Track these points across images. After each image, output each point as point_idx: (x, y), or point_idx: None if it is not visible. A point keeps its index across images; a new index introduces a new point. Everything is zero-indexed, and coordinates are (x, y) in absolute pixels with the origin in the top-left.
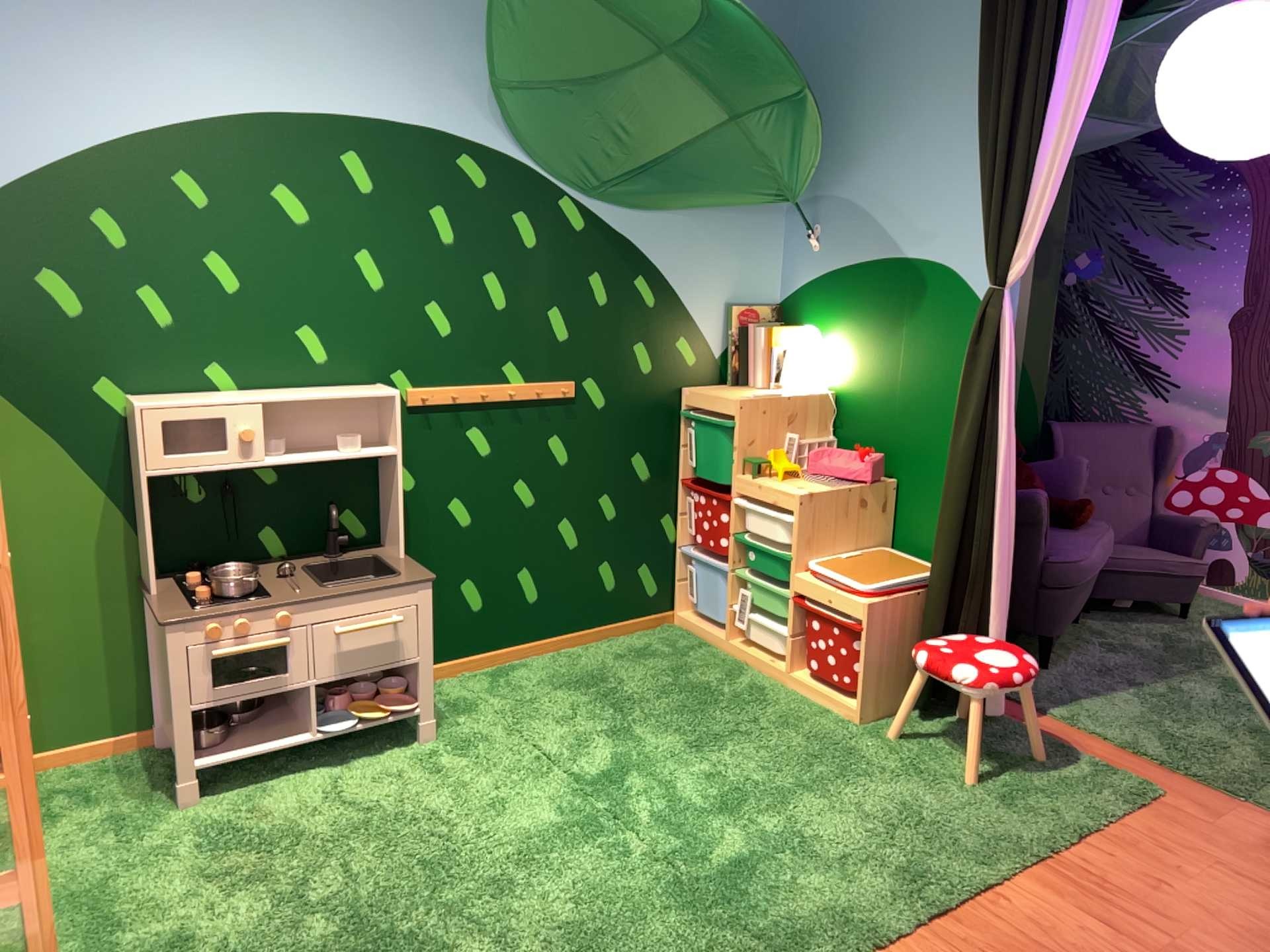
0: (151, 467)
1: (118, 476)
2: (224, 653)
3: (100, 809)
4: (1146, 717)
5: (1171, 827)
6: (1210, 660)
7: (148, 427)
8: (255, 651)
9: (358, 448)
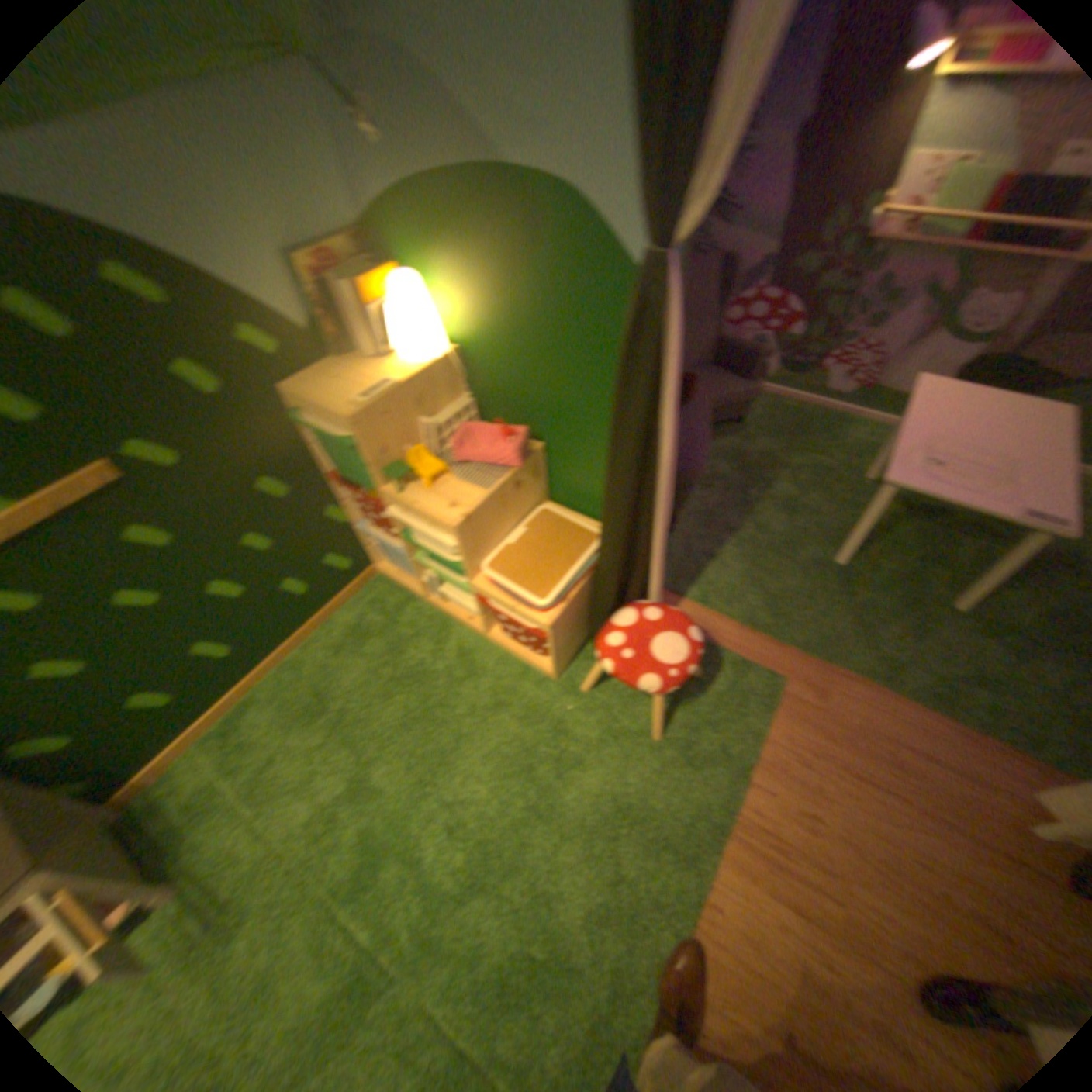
0: None
1: None
2: None
3: None
4: (752, 578)
5: (802, 730)
6: (772, 477)
7: None
8: None
9: None
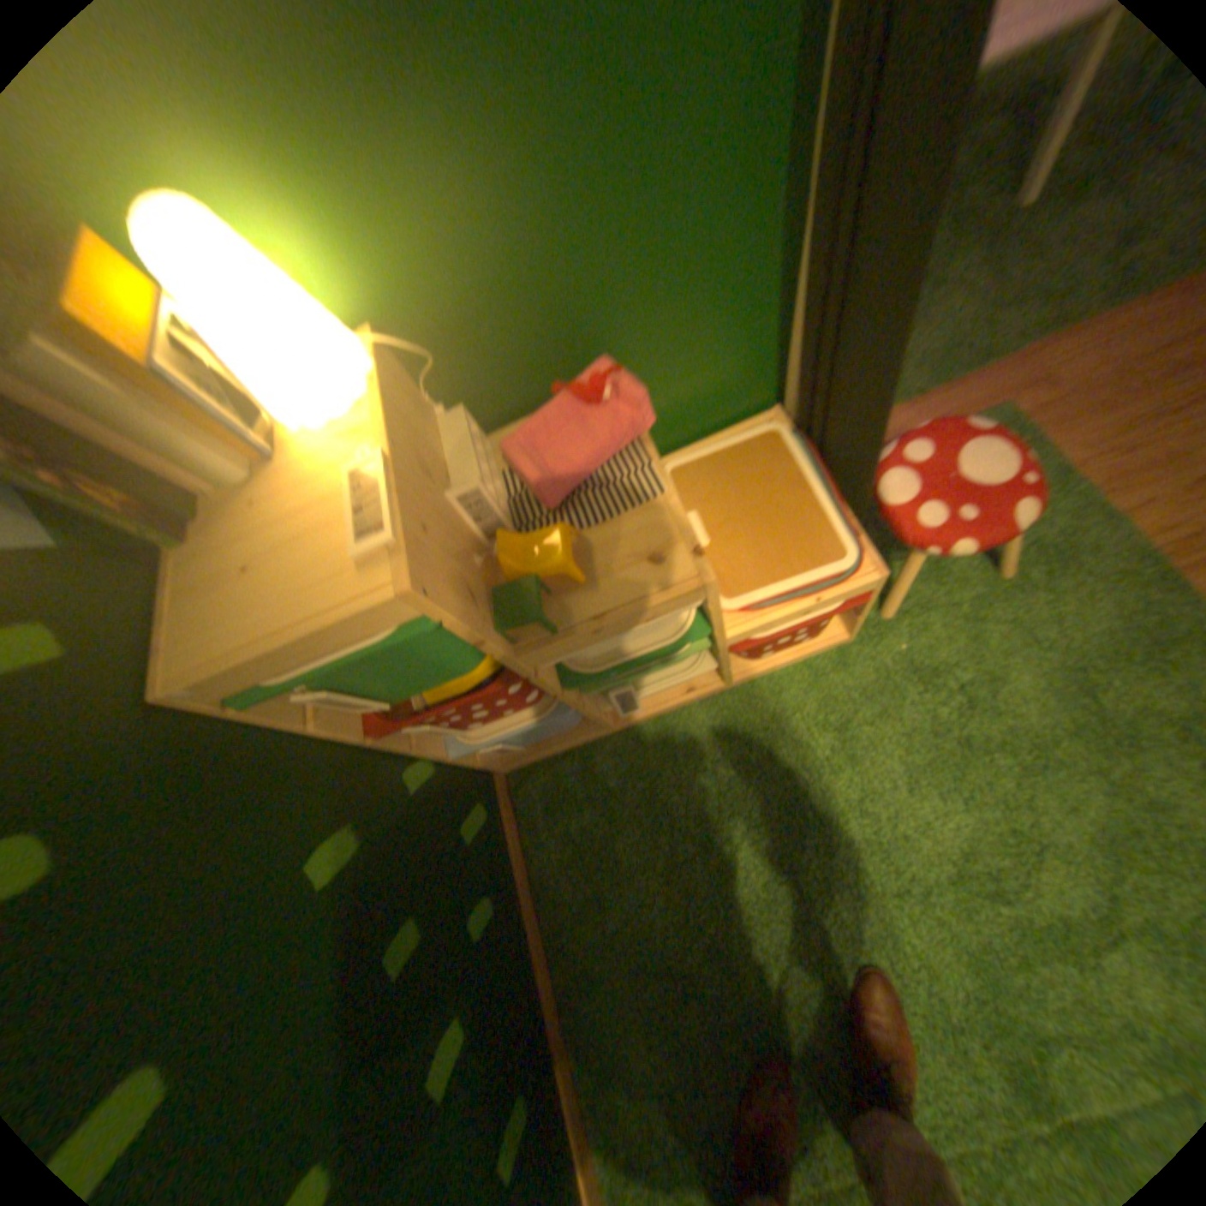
0: None
1: None
2: None
3: None
4: None
5: (1079, 426)
6: None
7: None
8: None
9: None
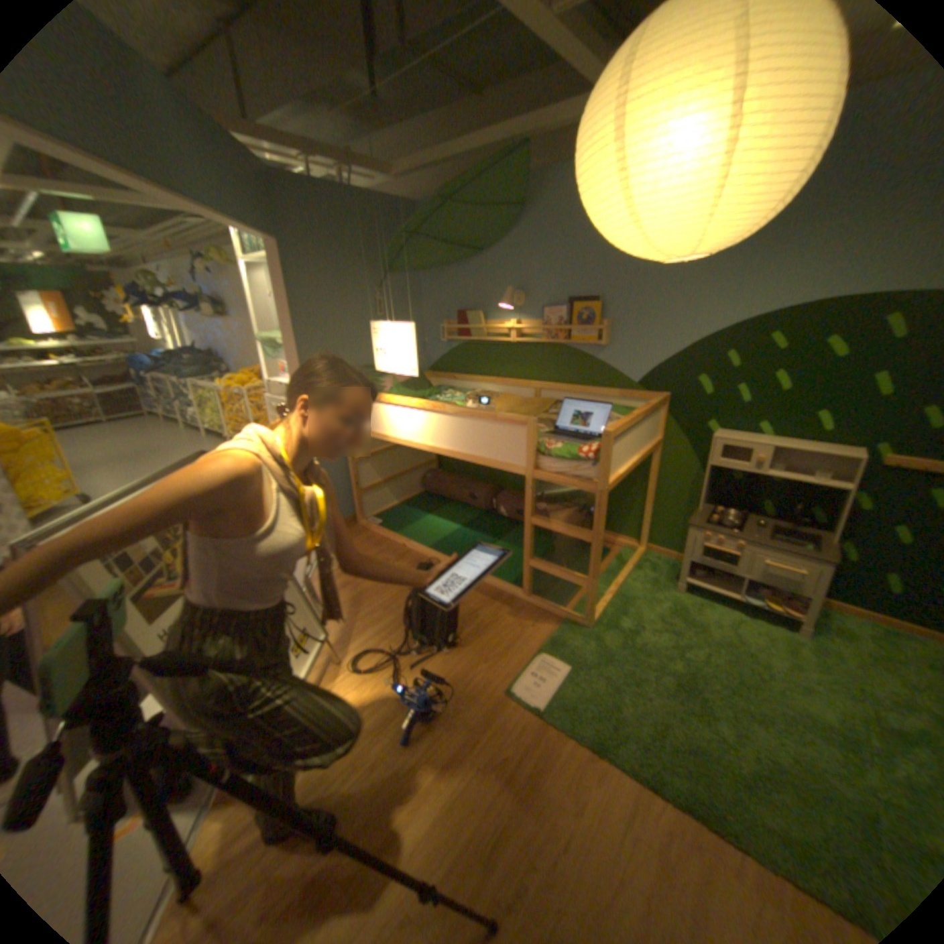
0: (711, 462)
1: (705, 460)
2: (707, 546)
3: (653, 575)
4: None
5: None
6: None
7: (715, 446)
8: (721, 552)
9: (829, 480)
